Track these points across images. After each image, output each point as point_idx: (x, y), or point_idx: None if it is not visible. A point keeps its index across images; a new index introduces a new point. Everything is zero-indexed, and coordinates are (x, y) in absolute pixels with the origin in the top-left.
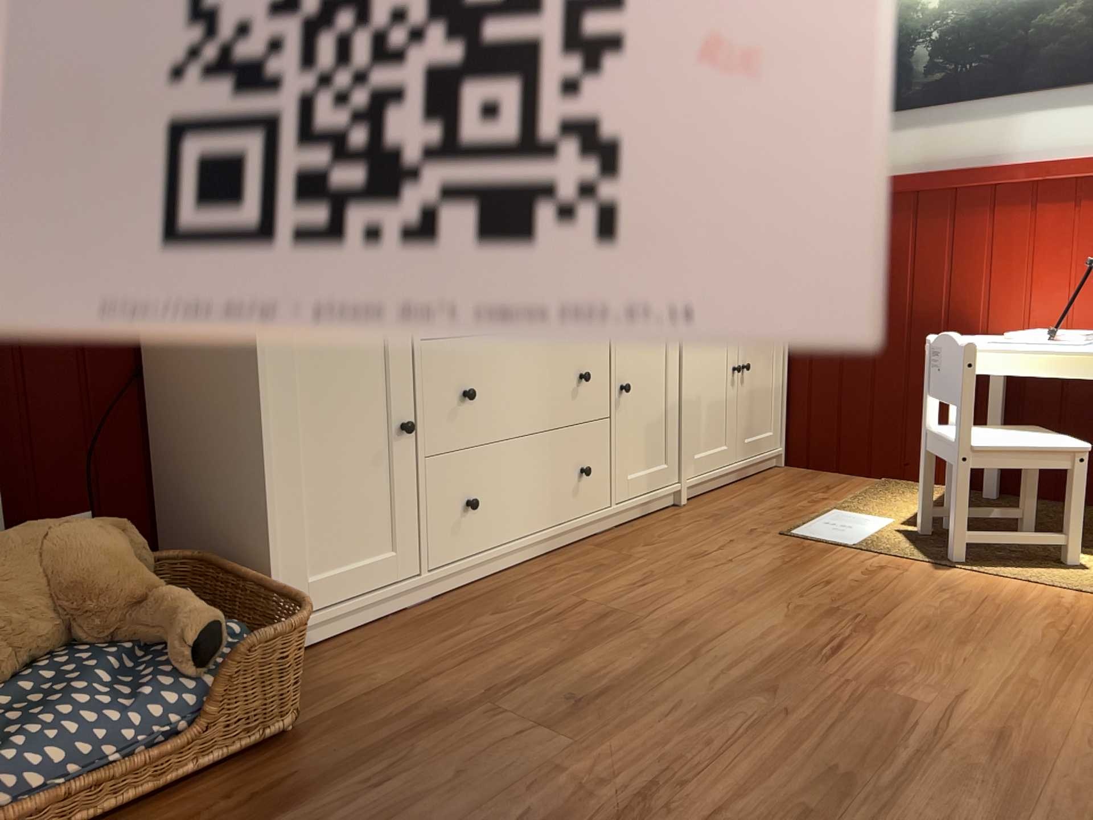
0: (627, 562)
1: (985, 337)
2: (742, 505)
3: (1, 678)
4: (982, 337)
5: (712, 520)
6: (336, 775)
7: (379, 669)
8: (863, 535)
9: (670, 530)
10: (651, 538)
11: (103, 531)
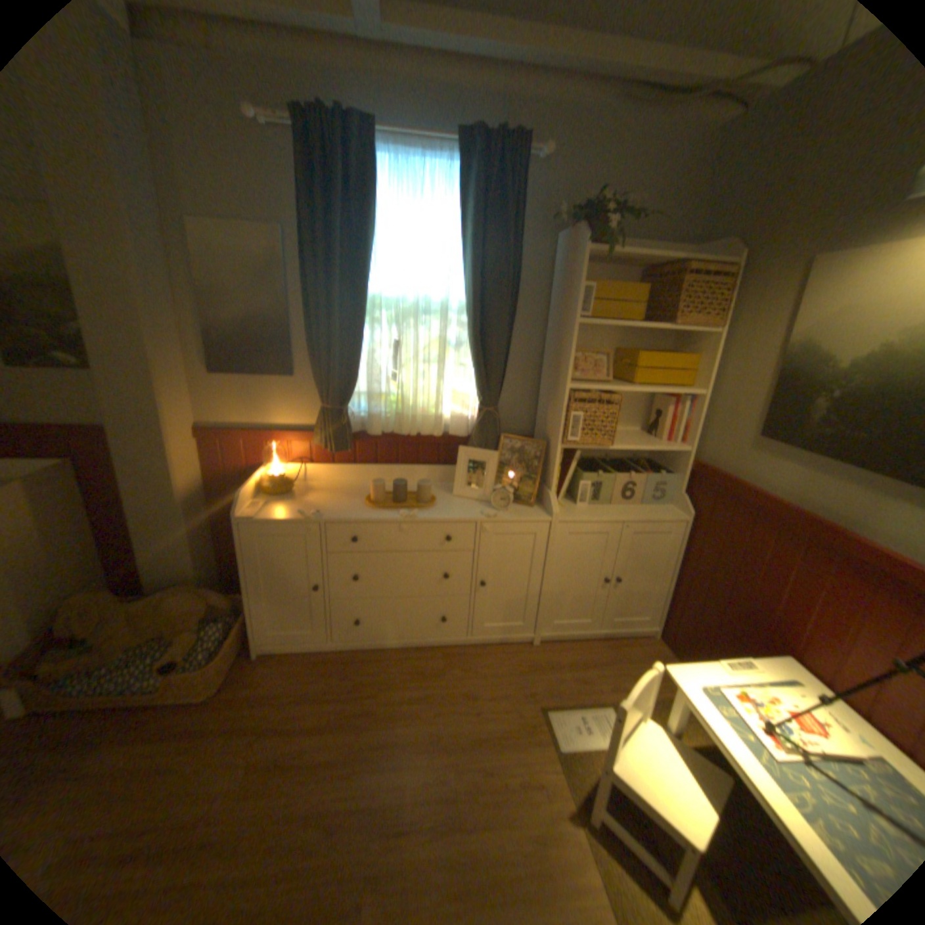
0: (436, 681)
1: (797, 668)
2: (566, 668)
3: (133, 648)
4: (785, 669)
5: (528, 672)
6: (182, 739)
7: (266, 688)
8: (585, 751)
9: (496, 666)
10: (476, 668)
11: (186, 604)
